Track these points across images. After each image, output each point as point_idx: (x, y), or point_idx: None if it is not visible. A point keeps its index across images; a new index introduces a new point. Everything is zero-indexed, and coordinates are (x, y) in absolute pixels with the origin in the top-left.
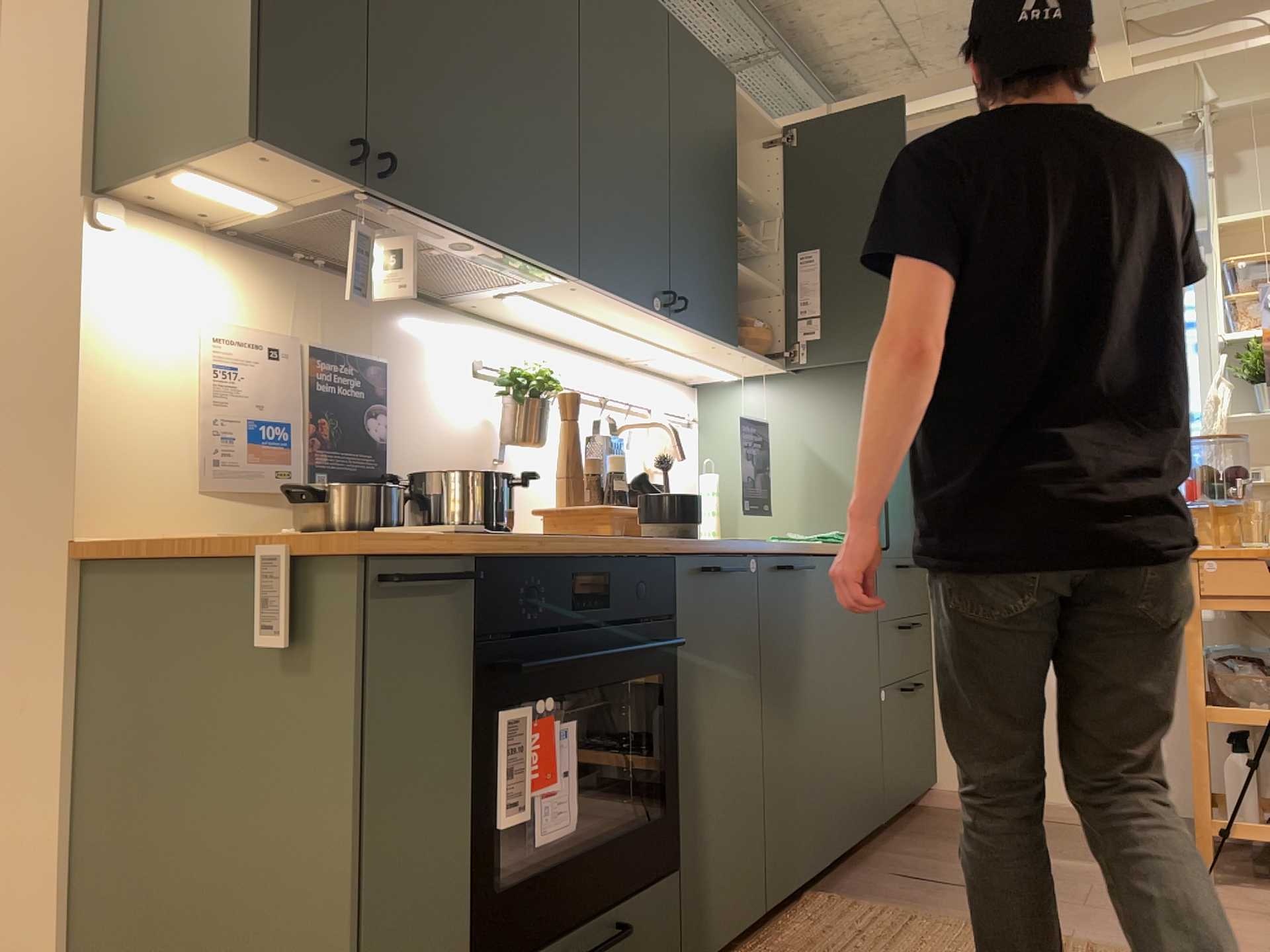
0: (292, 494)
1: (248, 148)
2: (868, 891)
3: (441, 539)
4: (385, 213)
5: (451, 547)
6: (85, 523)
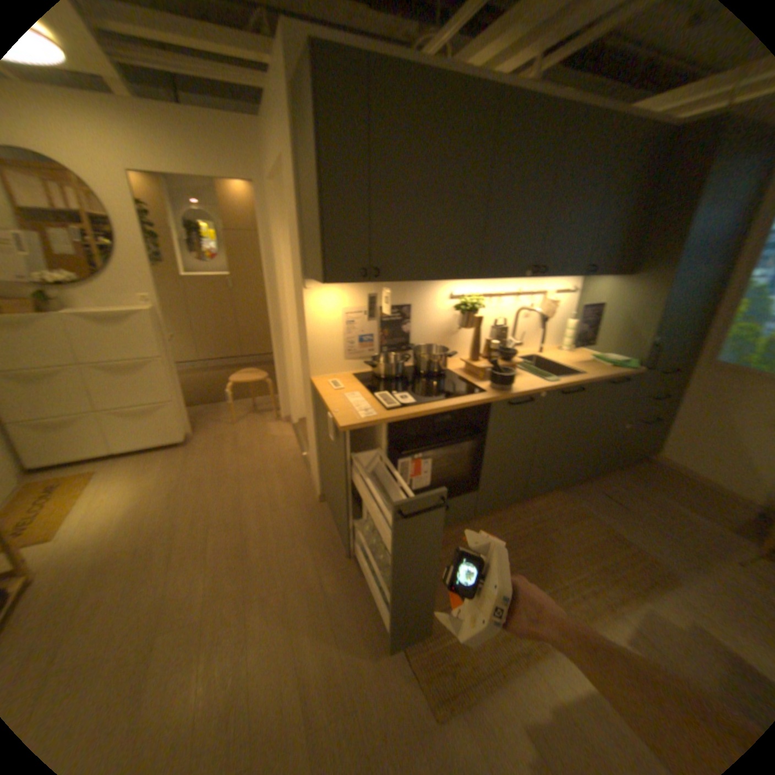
0: (371, 359)
1: (326, 283)
2: (583, 496)
3: (378, 417)
4: (384, 282)
5: (378, 423)
6: (313, 373)
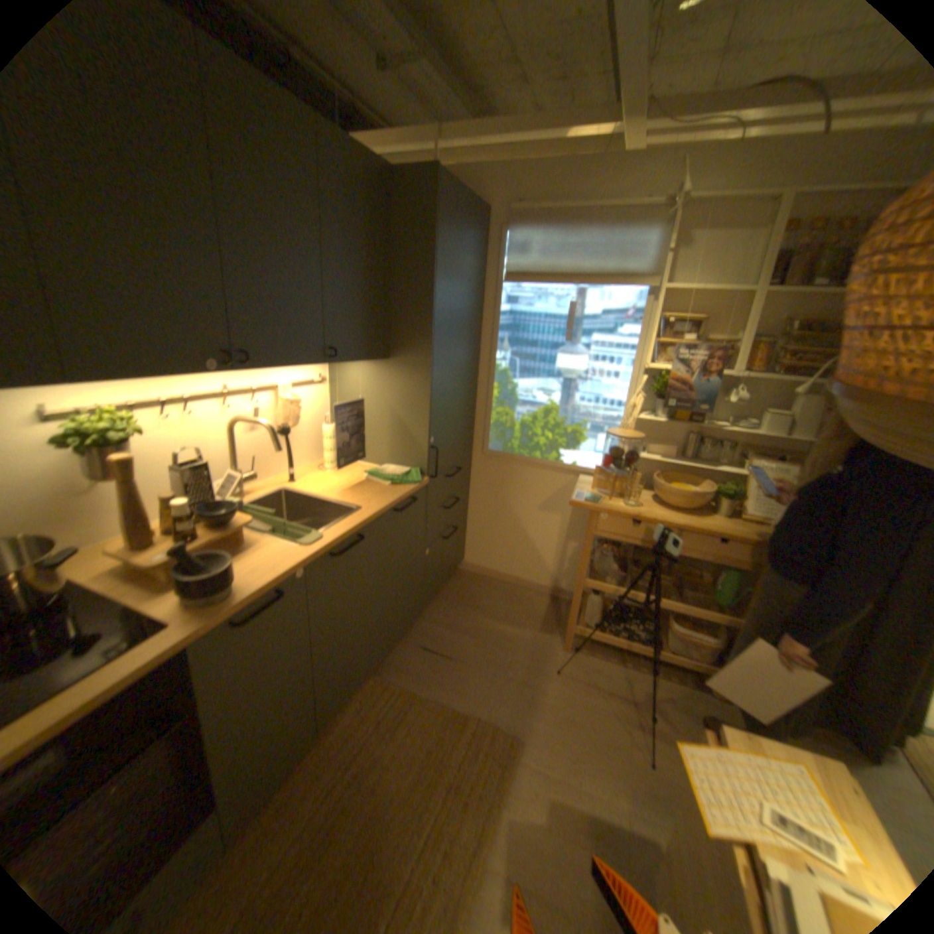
0: None
1: None
2: (399, 667)
3: None
4: None
5: None
6: None
